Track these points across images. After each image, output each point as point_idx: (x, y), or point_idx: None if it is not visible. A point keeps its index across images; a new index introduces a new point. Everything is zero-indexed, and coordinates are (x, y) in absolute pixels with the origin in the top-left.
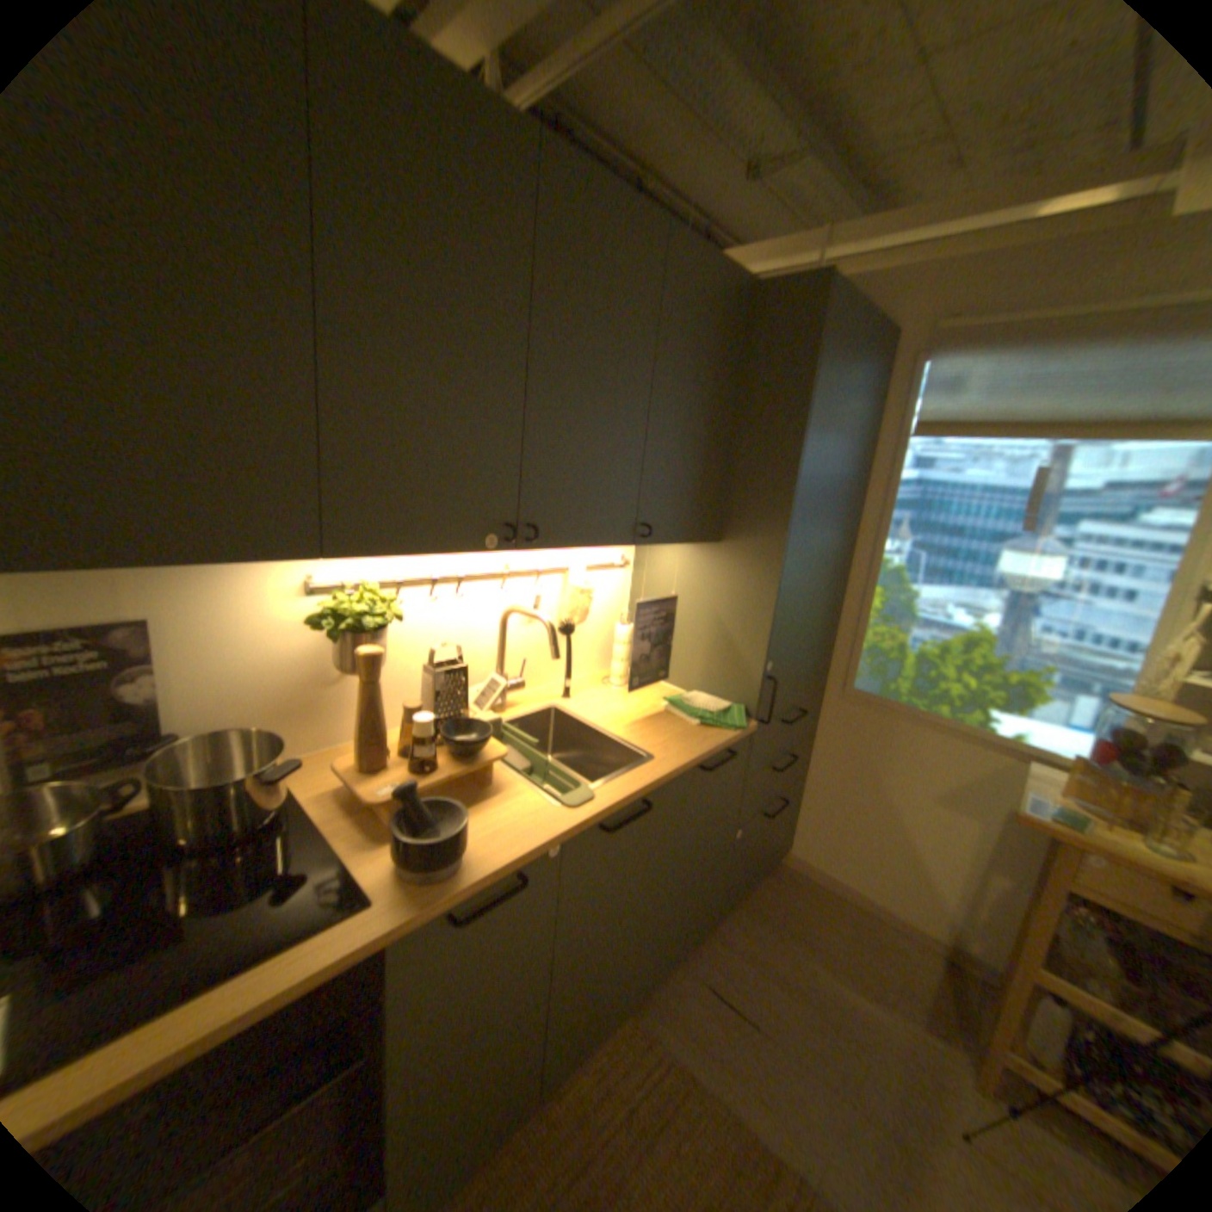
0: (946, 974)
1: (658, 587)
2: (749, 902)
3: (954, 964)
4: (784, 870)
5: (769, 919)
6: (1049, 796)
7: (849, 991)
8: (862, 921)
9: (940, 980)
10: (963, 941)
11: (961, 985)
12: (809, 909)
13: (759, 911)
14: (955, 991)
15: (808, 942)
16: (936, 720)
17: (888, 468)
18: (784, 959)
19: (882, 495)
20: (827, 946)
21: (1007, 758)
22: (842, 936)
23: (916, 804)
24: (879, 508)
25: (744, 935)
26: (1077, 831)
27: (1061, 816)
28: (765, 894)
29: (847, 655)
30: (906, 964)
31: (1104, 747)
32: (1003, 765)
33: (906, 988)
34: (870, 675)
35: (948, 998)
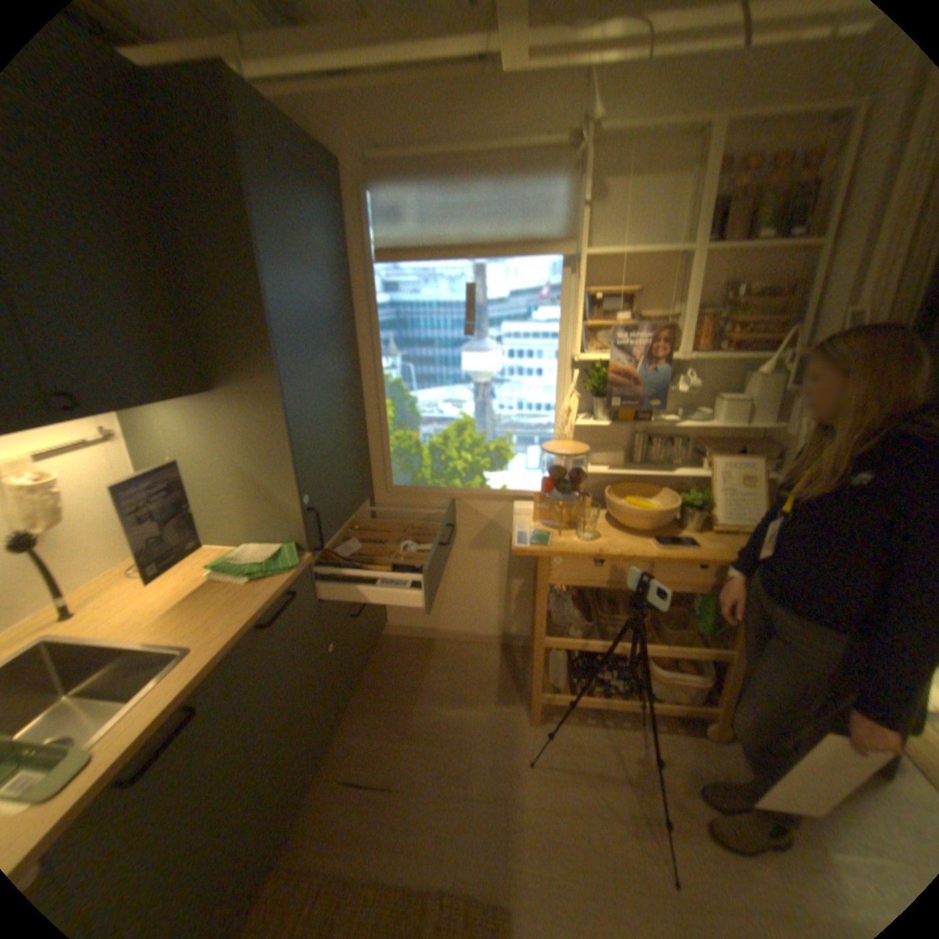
0: (501, 655)
1: (153, 456)
2: (363, 684)
3: (504, 646)
4: (386, 640)
5: (381, 689)
6: (525, 525)
7: (446, 710)
8: (446, 648)
9: (498, 662)
10: (505, 629)
11: (510, 658)
12: (409, 662)
13: (372, 686)
14: (508, 665)
15: (413, 689)
16: (454, 492)
17: (366, 295)
18: (397, 715)
19: (368, 320)
20: (426, 684)
21: (500, 503)
22: (435, 669)
23: (457, 555)
24: (369, 332)
25: (363, 715)
26: (543, 546)
27: (534, 538)
28: (374, 669)
29: (381, 461)
30: (477, 664)
31: (545, 482)
32: (499, 508)
33: (480, 682)
34: (402, 472)
35: (505, 672)
